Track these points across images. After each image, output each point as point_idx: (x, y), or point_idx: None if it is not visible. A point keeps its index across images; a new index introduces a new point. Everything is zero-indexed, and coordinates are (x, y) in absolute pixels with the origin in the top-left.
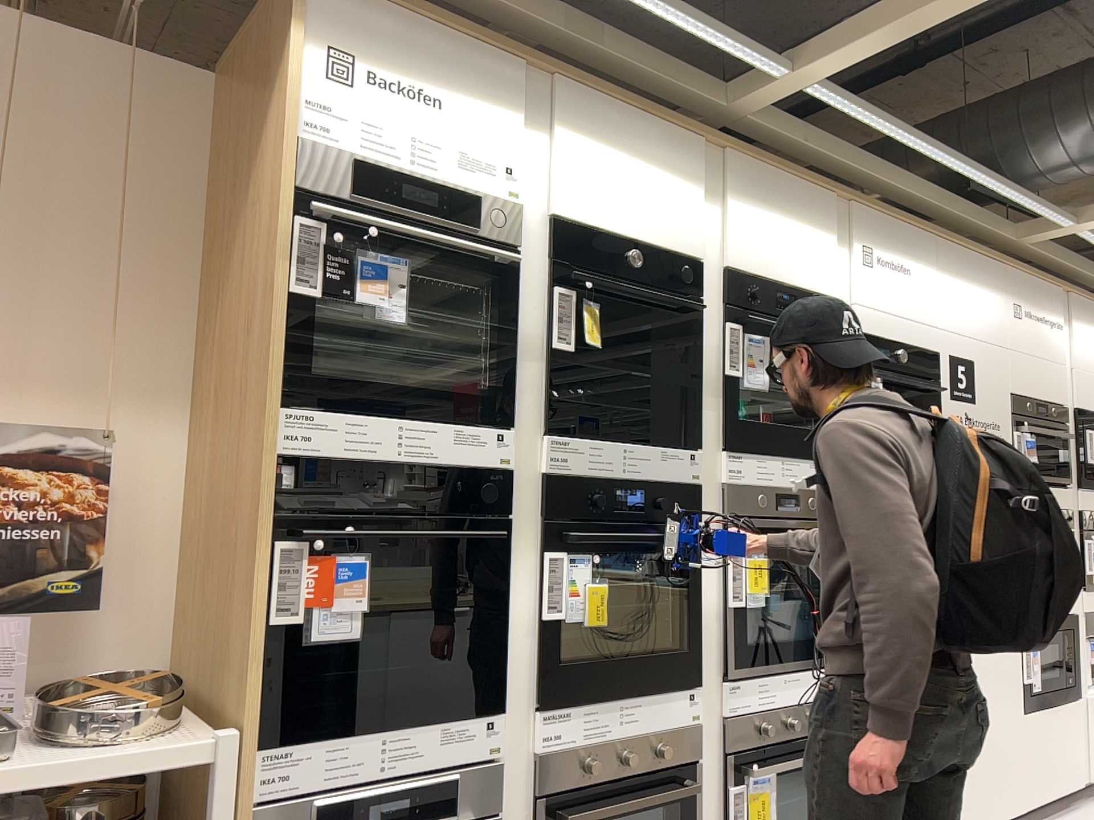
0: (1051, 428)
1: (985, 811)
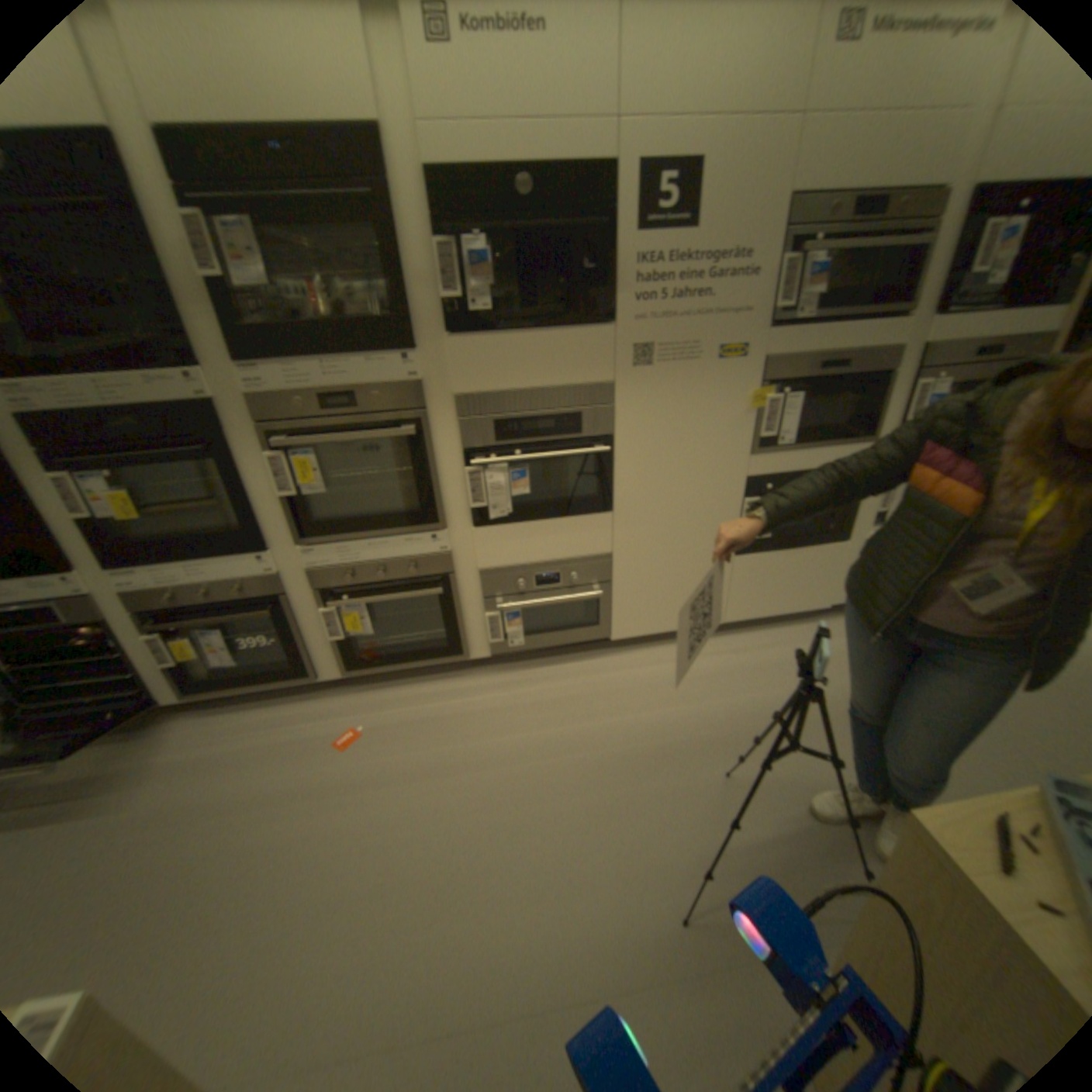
0: (894, 233)
1: (654, 624)
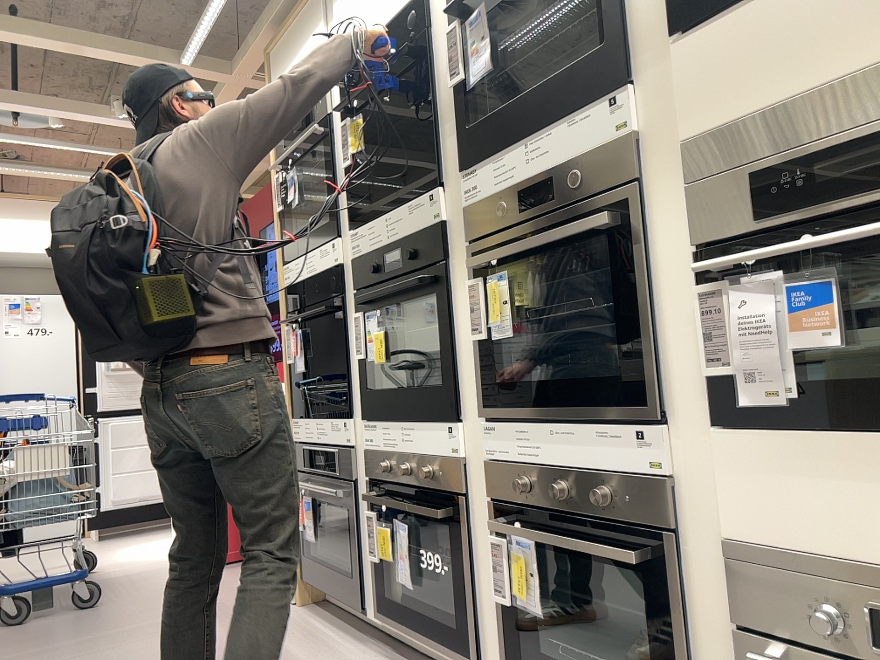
0: None
1: None
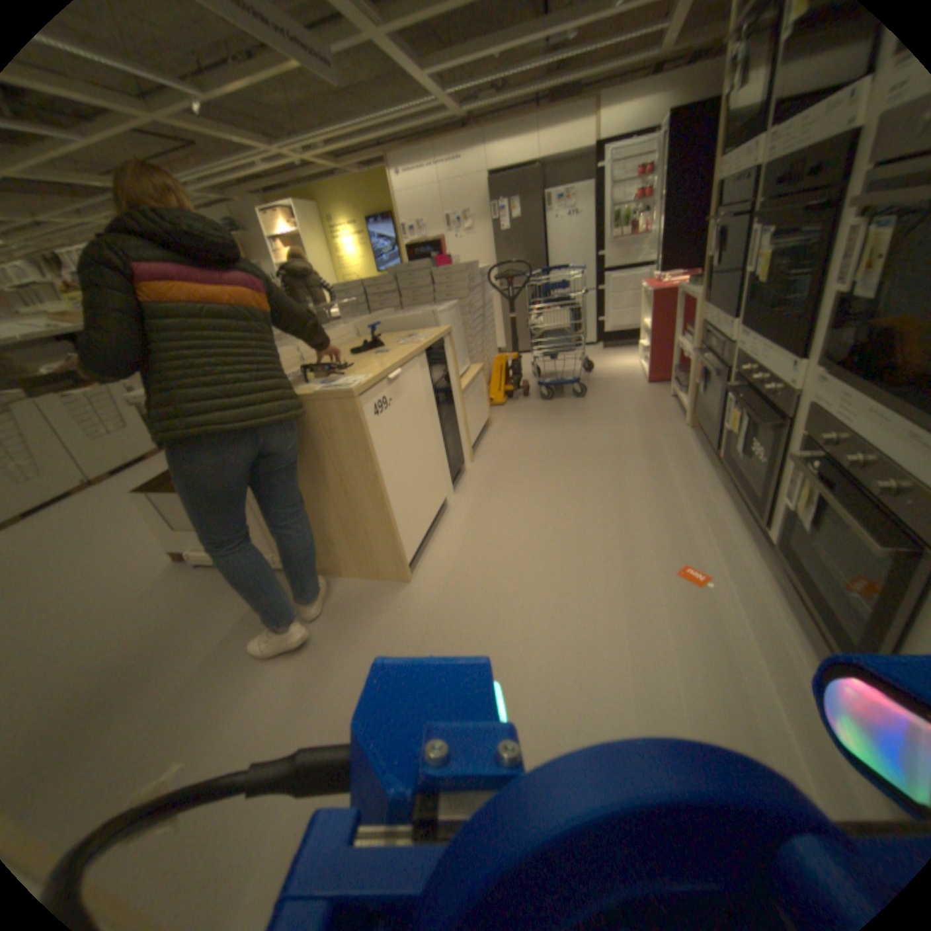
0: None
1: None
